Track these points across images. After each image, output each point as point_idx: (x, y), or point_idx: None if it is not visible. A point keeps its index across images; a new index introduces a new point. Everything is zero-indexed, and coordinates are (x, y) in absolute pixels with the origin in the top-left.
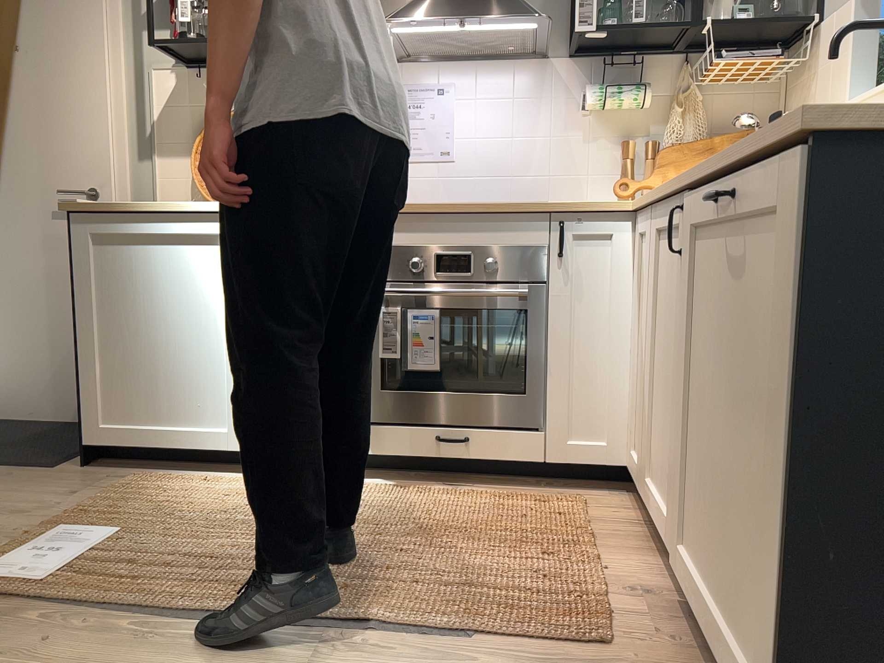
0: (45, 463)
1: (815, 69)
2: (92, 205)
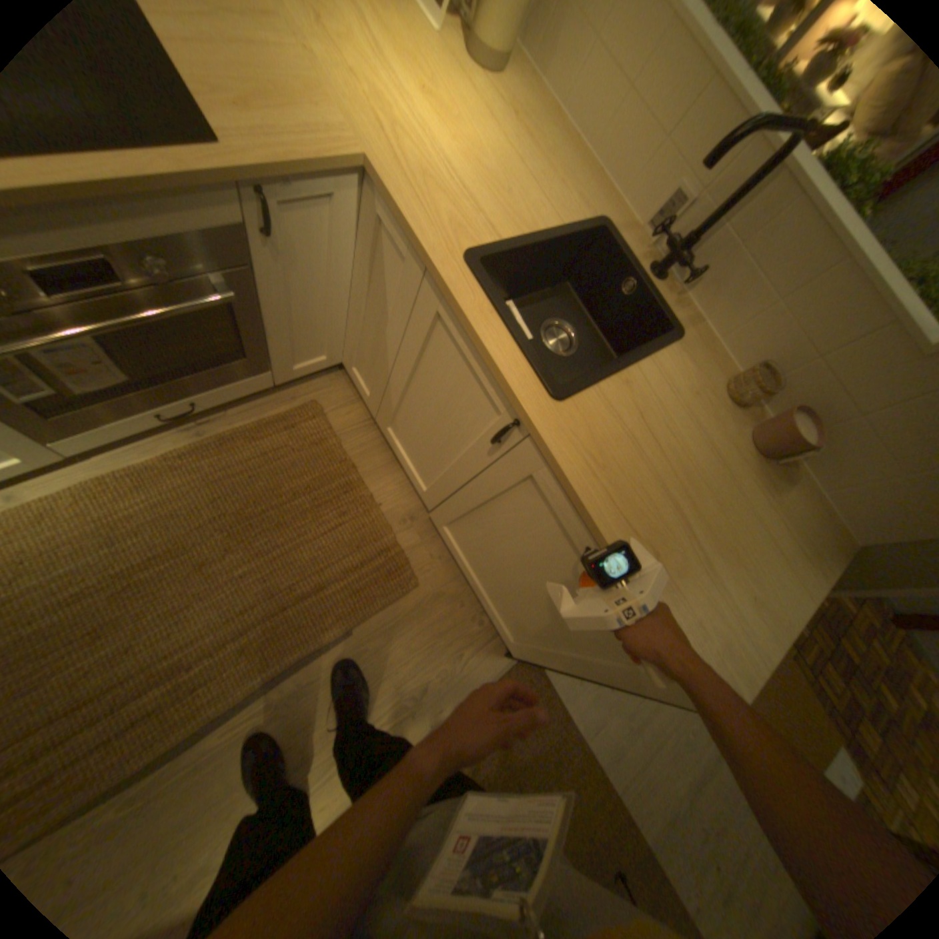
0: None
1: None
2: None
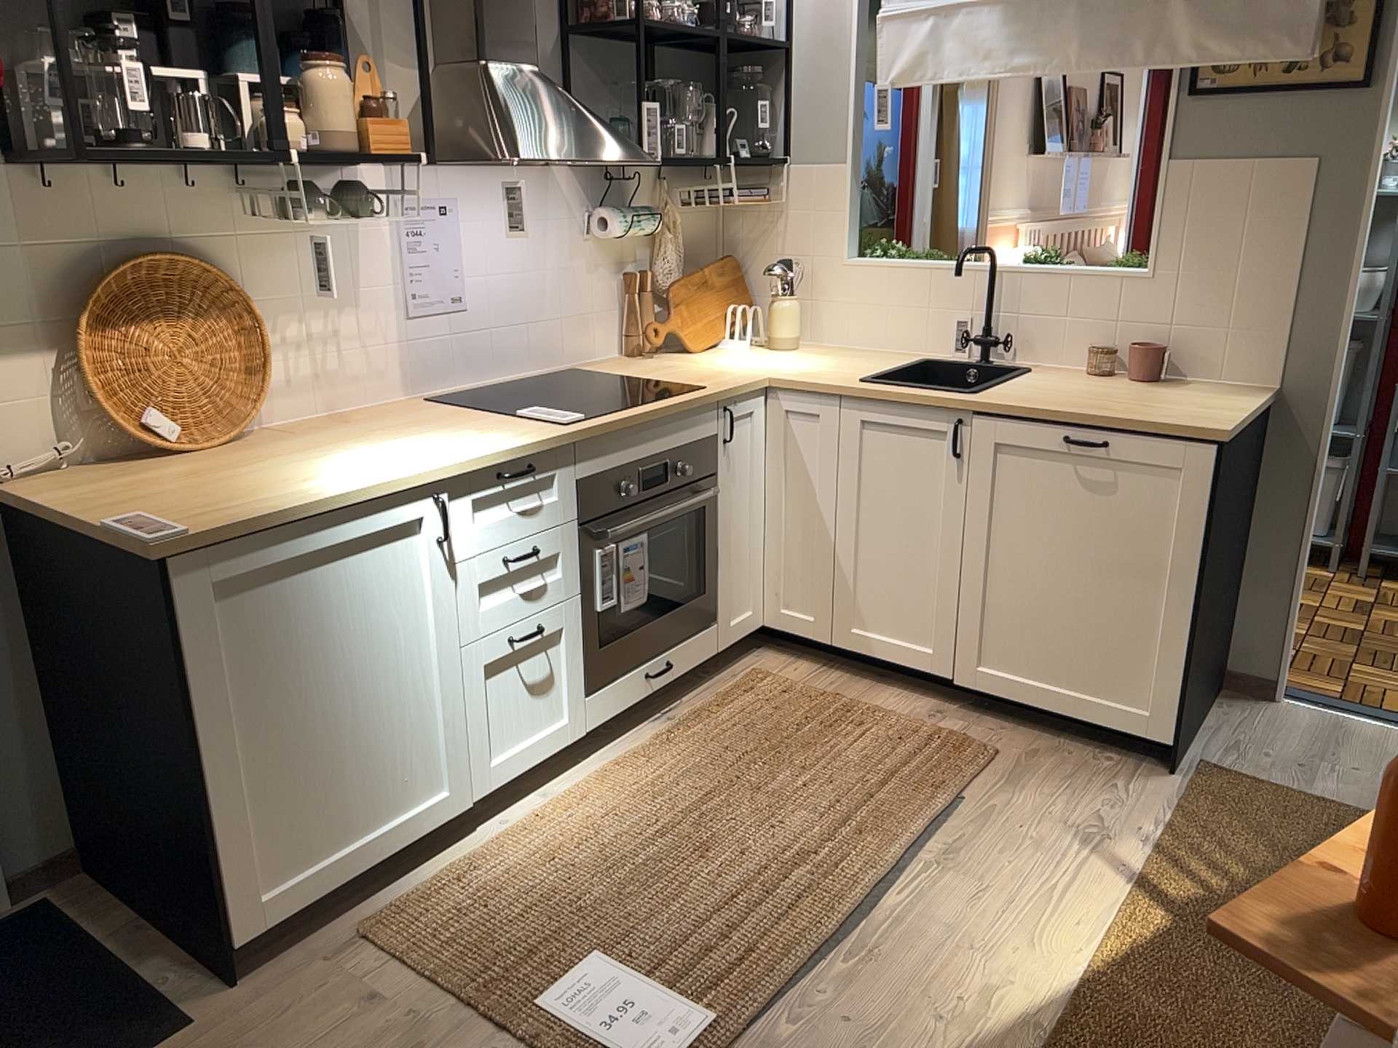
0: (154, 1029)
1: (787, 207)
2: (220, 528)
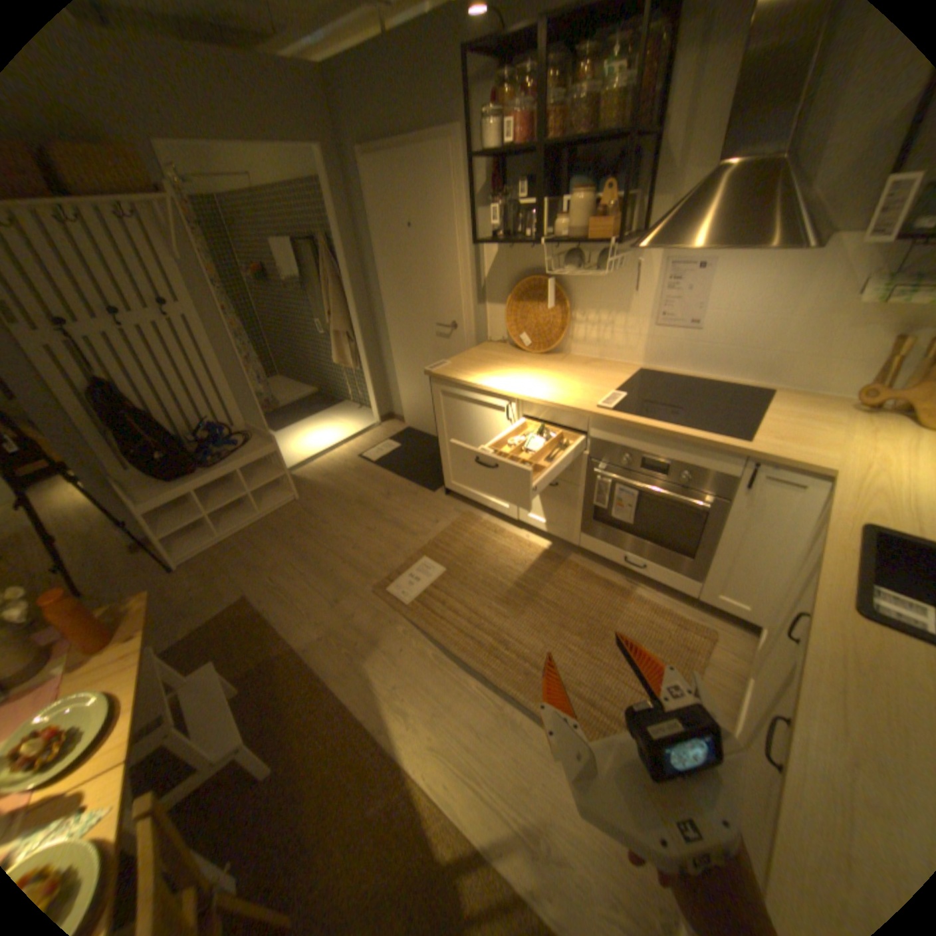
0: (432, 486)
1: None
2: (439, 375)
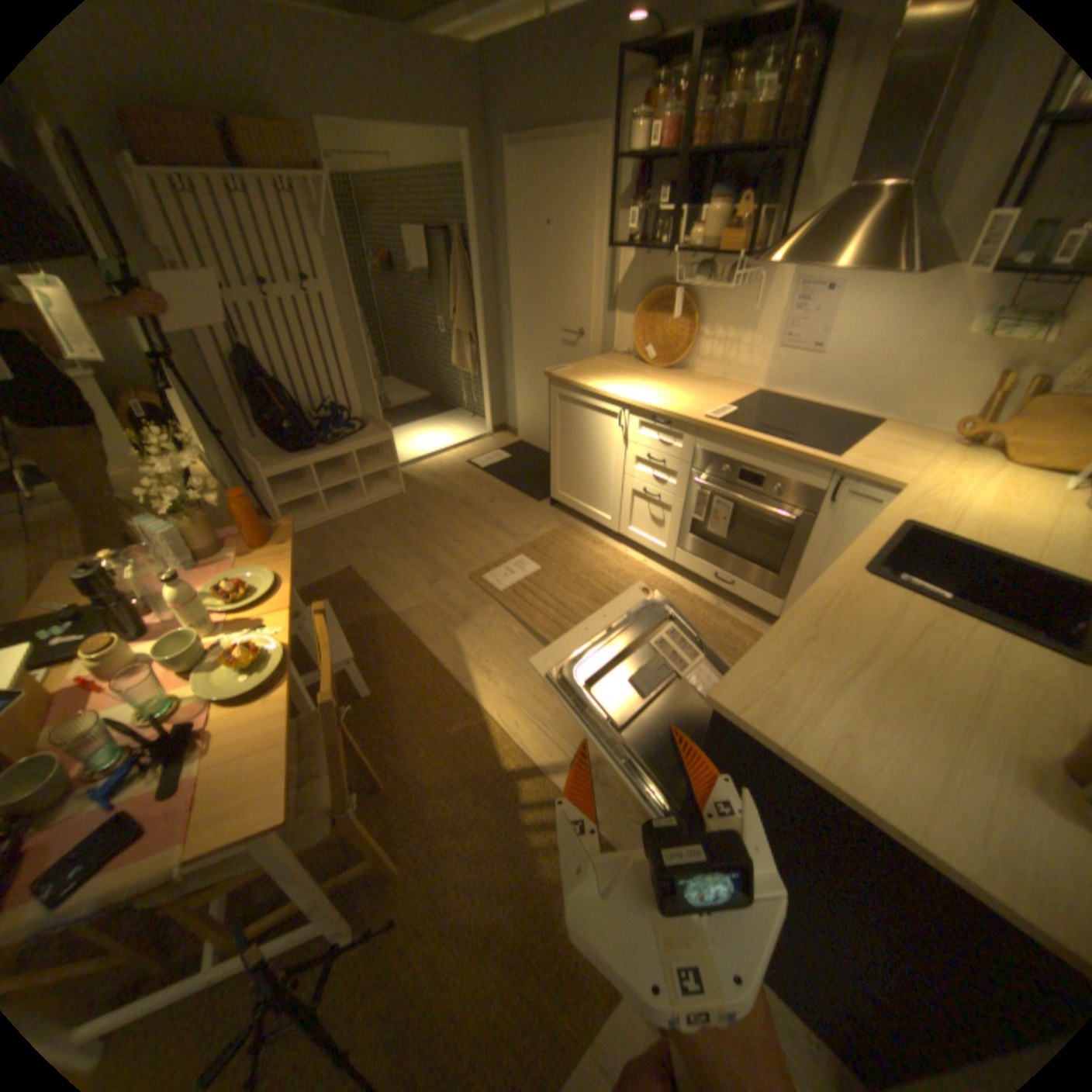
0: (537, 497)
1: None
2: (557, 378)
